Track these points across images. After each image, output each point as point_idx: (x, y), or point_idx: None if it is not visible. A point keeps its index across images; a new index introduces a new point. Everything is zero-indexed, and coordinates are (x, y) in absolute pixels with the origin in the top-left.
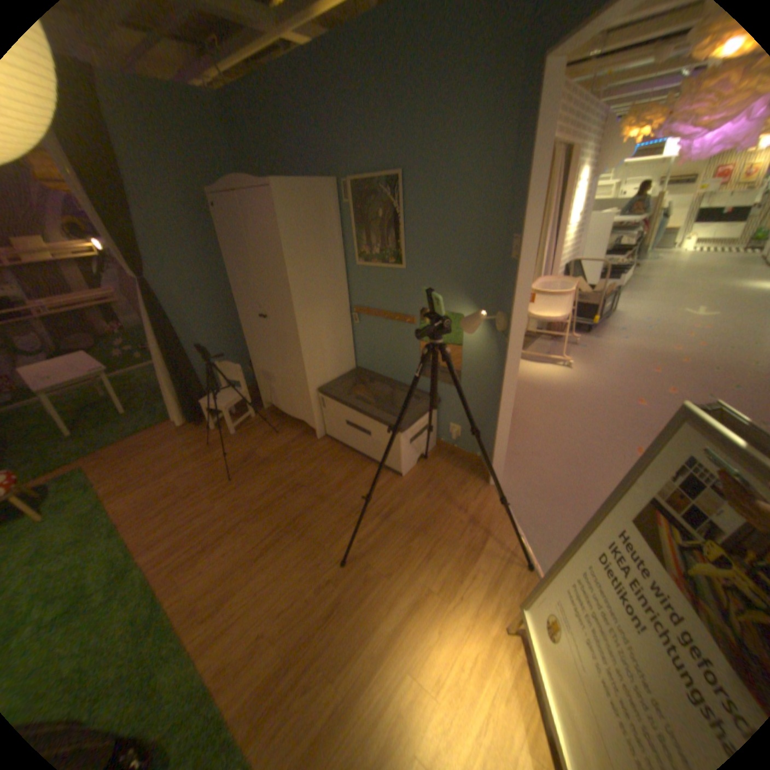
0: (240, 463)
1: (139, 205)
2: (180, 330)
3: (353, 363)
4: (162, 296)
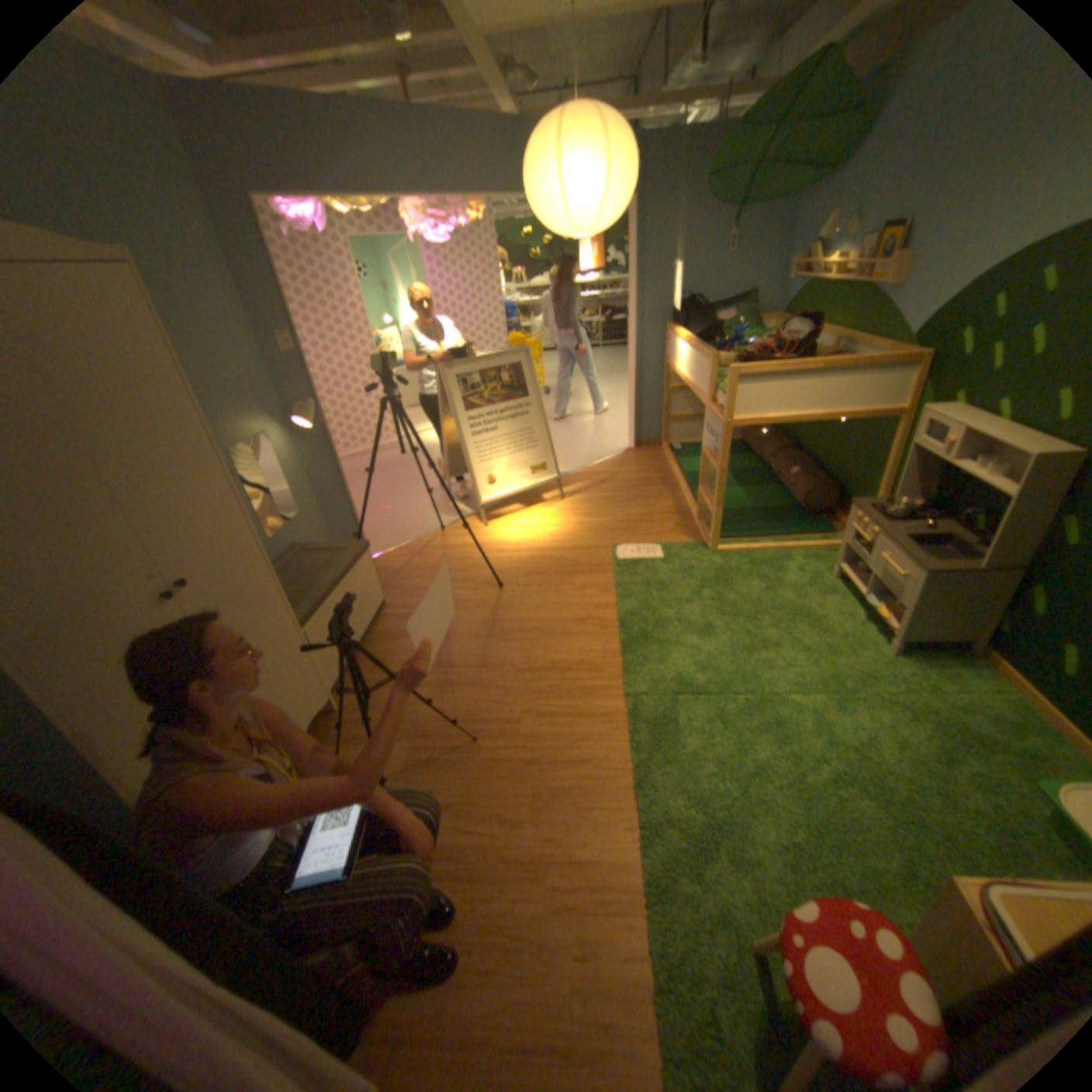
0: (429, 766)
1: None
2: None
3: None
4: None
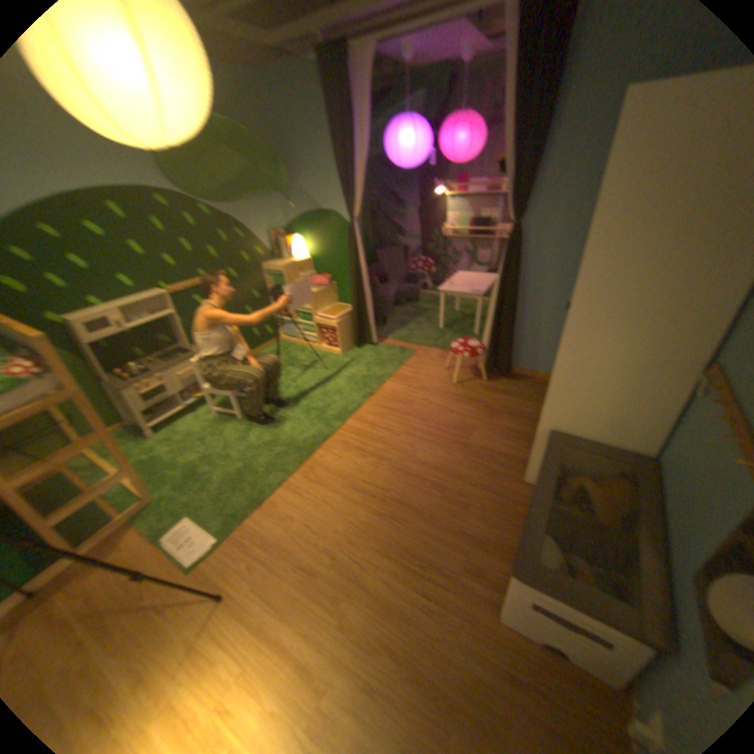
0: (454, 430)
1: (564, 138)
2: (530, 287)
3: (656, 450)
4: (533, 246)
